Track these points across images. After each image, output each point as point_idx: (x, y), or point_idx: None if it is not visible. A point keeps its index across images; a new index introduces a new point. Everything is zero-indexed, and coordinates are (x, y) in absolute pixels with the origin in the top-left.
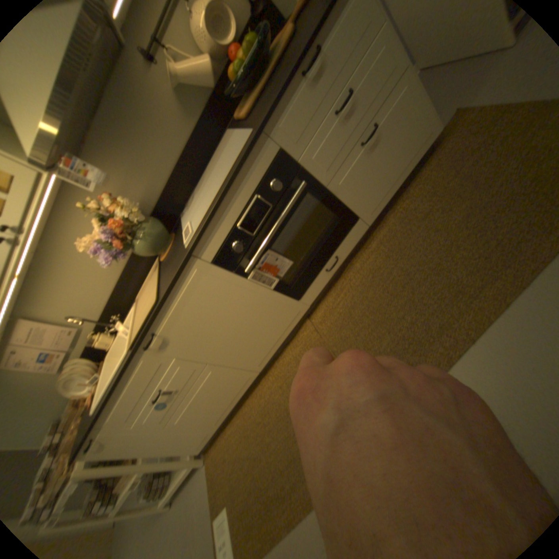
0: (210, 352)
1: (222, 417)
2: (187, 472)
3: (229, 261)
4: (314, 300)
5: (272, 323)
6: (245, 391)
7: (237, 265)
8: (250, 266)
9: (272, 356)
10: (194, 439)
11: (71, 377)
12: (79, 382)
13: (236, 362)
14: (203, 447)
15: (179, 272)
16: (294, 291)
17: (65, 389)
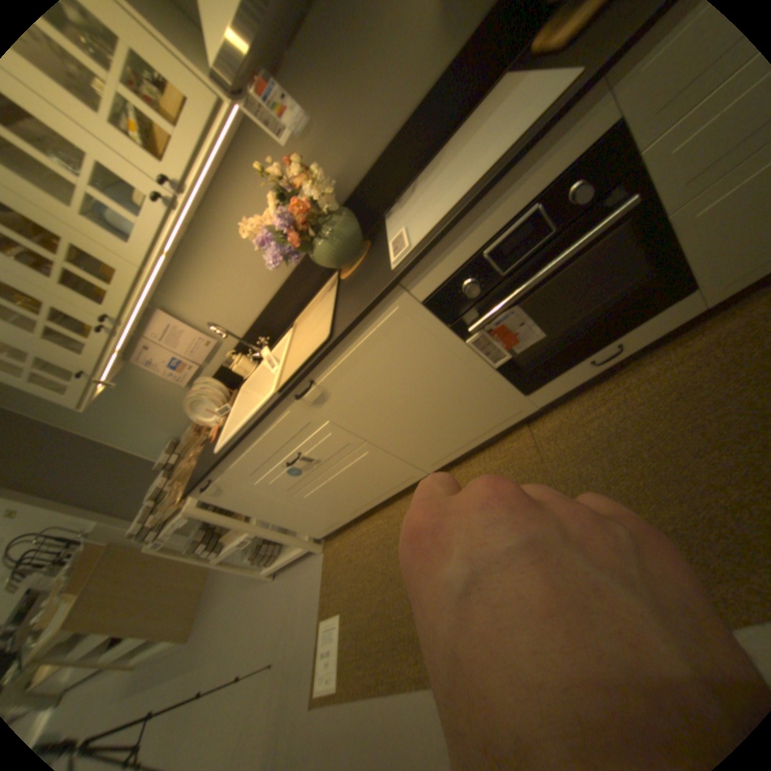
0: (373, 430)
1: (359, 511)
2: (300, 554)
3: (446, 310)
4: (548, 403)
5: (471, 417)
6: (399, 492)
7: (456, 319)
8: (478, 326)
9: (452, 460)
10: (318, 523)
11: (196, 398)
12: (204, 409)
13: (401, 453)
14: (325, 535)
15: (370, 306)
16: (524, 382)
17: (187, 410)
